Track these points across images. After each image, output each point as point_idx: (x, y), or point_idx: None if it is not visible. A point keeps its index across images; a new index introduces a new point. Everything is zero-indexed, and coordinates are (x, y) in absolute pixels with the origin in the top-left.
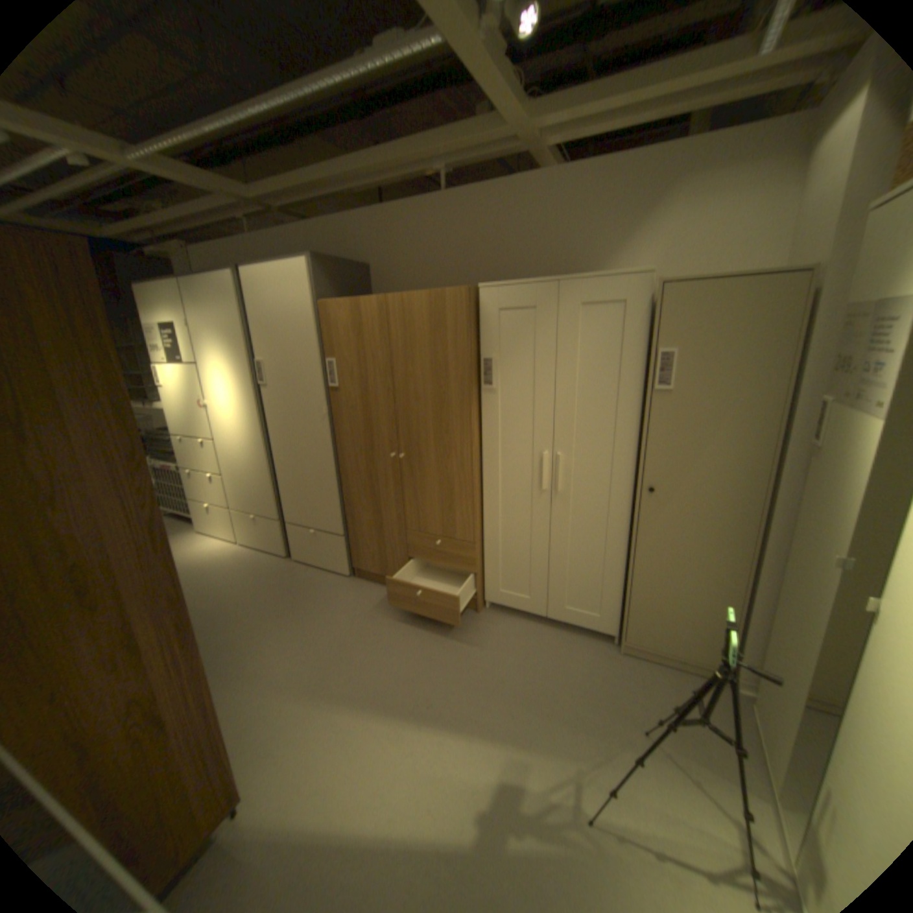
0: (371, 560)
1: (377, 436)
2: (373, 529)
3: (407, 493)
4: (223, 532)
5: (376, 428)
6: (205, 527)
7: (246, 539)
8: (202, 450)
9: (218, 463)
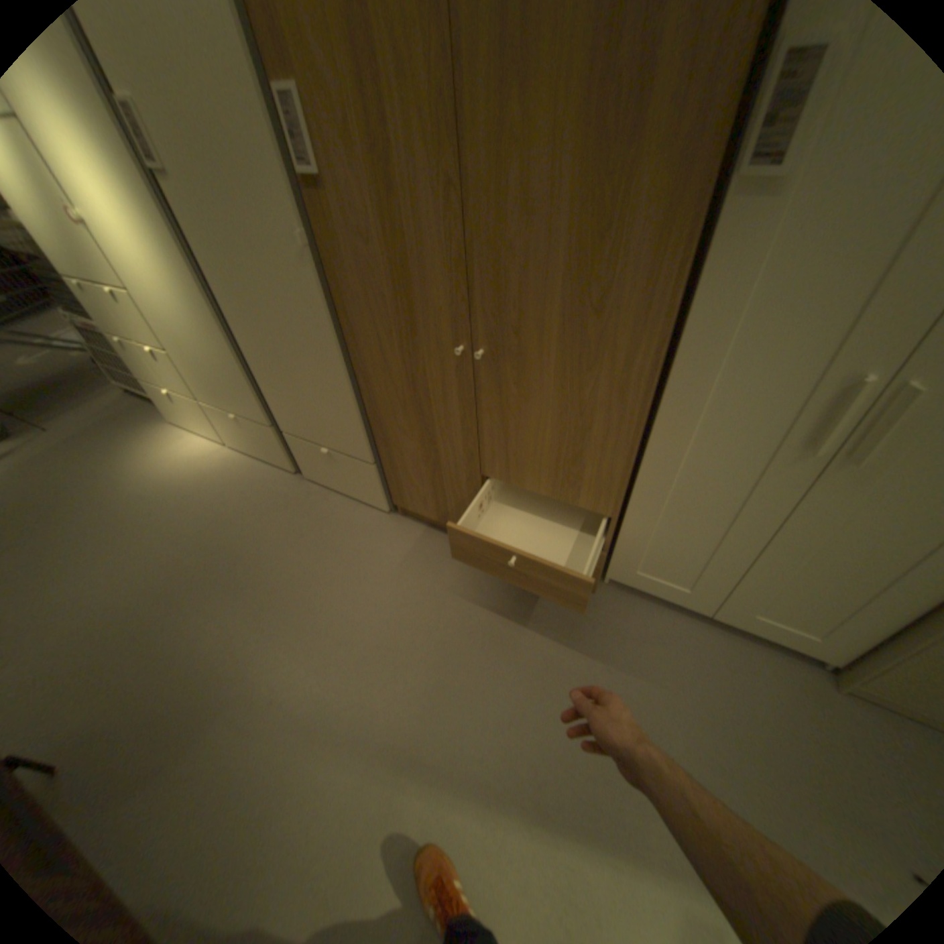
0: (421, 501)
1: (421, 303)
2: (423, 464)
3: (486, 421)
4: (203, 429)
5: (418, 285)
6: (177, 419)
7: (235, 442)
8: (119, 306)
9: (153, 330)
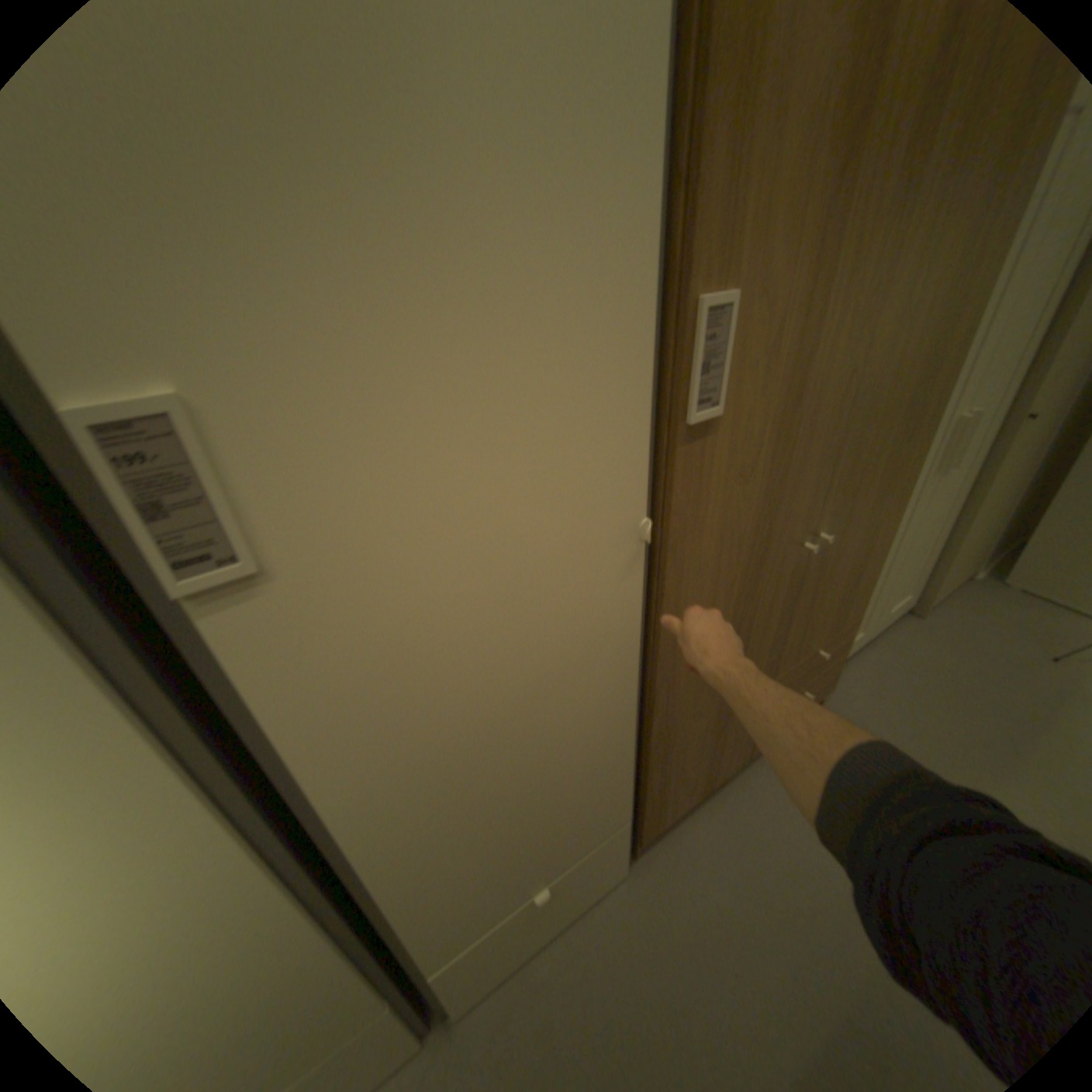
0: (685, 799)
1: (781, 521)
2: (708, 739)
3: (798, 612)
4: None
5: (786, 500)
6: None
7: None
8: None
9: None
